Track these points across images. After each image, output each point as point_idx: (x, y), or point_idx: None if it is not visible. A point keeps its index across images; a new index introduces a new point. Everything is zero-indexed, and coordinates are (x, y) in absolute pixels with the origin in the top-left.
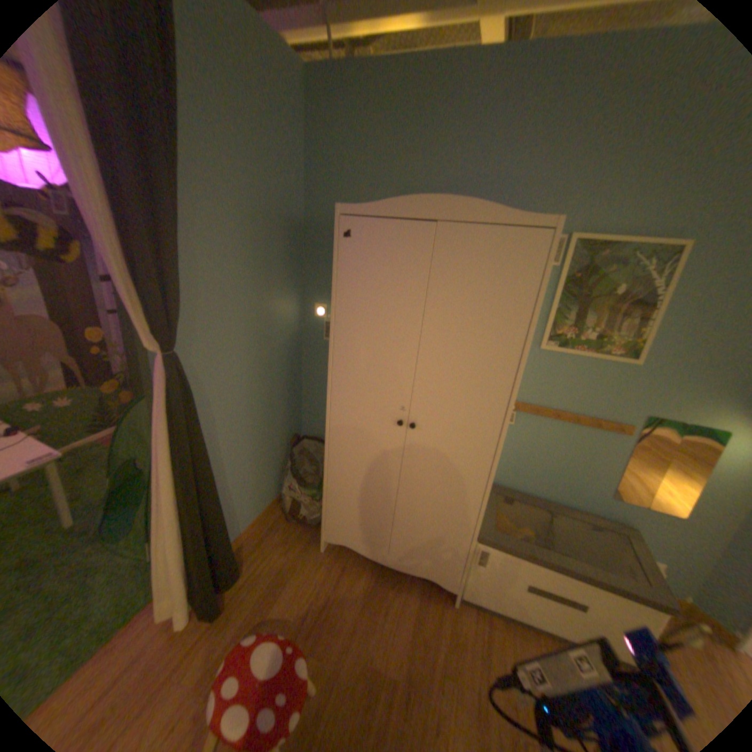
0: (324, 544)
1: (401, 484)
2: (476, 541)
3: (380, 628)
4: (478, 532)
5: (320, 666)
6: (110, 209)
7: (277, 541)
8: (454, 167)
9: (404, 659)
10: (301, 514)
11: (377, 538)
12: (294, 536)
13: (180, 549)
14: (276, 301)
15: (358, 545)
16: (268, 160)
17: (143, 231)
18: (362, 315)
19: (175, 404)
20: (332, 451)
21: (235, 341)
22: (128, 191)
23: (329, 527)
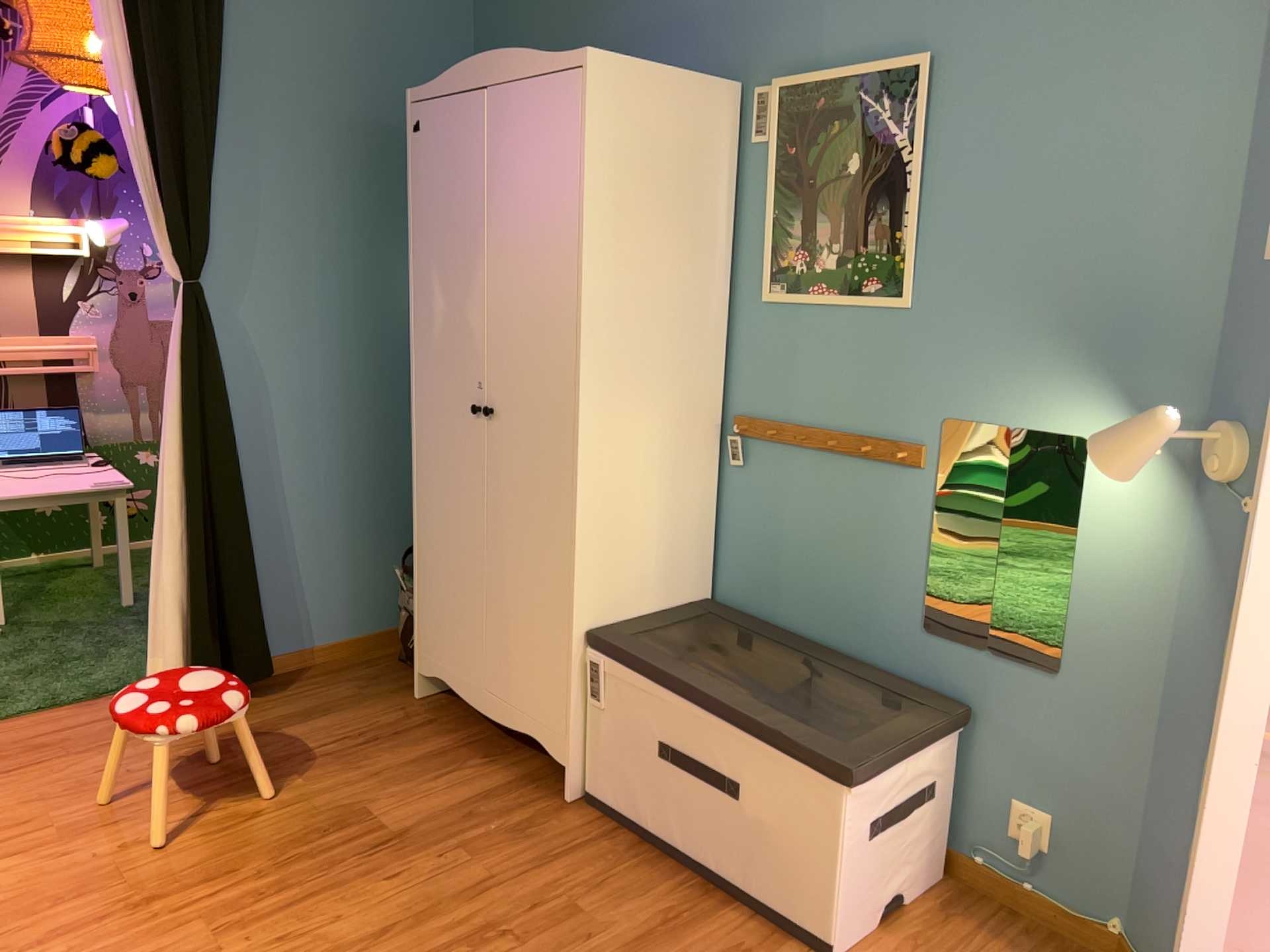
0: (418, 681)
1: (496, 538)
2: (589, 650)
3: (415, 783)
4: (590, 630)
5: (298, 784)
6: (145, 119)
7: (360, 673)
8: (629, 16)
9: (416, 815)
10: (410, 639)
11: (468, 652)
12: (389, 675)
13: (183, 575)
14: (405, 261)
15: (449, 673)
16: (392, 56)
17: (165, 137)
18: (434, 242)
19: (185, 344)
20: (417, 482)
21: (316, 305)
22: (161, 100)
23: (419, 639)
